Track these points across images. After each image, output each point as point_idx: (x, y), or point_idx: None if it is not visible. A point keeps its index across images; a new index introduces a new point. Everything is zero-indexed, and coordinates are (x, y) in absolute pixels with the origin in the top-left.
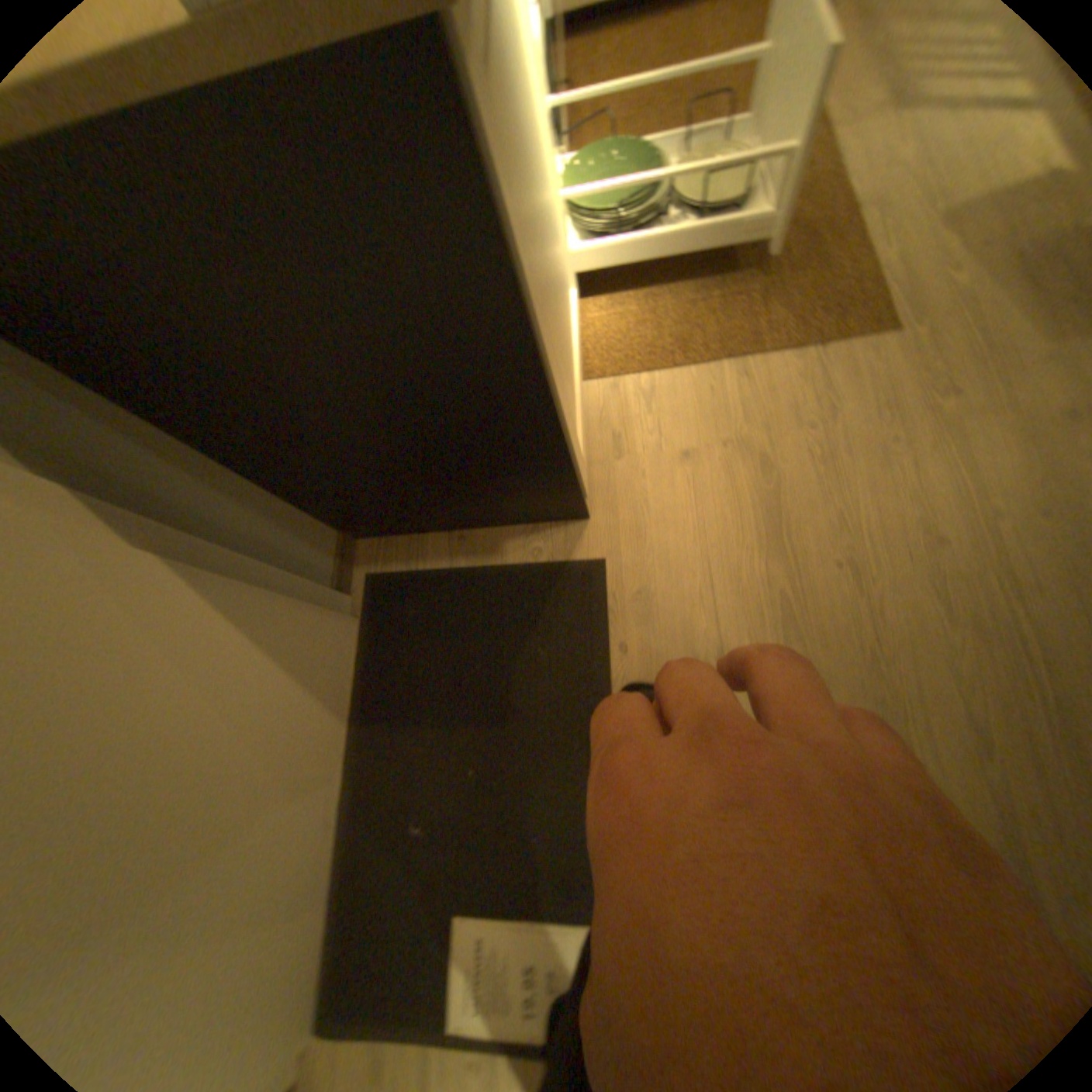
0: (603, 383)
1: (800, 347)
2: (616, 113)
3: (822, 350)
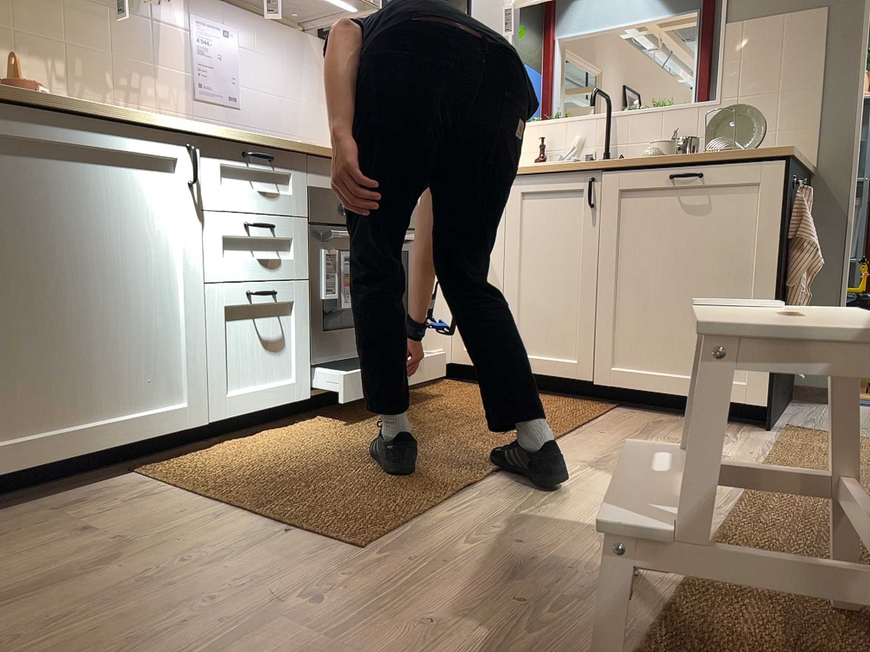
0: (140, 476)
1: (272, 518)
2: (419, 404)
3: (280, 526)
